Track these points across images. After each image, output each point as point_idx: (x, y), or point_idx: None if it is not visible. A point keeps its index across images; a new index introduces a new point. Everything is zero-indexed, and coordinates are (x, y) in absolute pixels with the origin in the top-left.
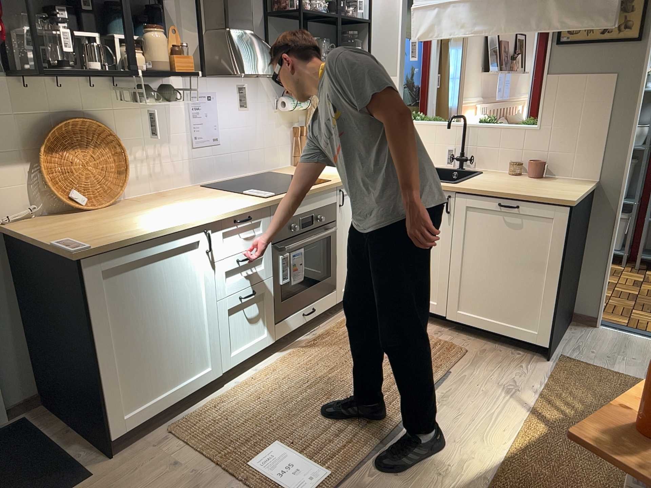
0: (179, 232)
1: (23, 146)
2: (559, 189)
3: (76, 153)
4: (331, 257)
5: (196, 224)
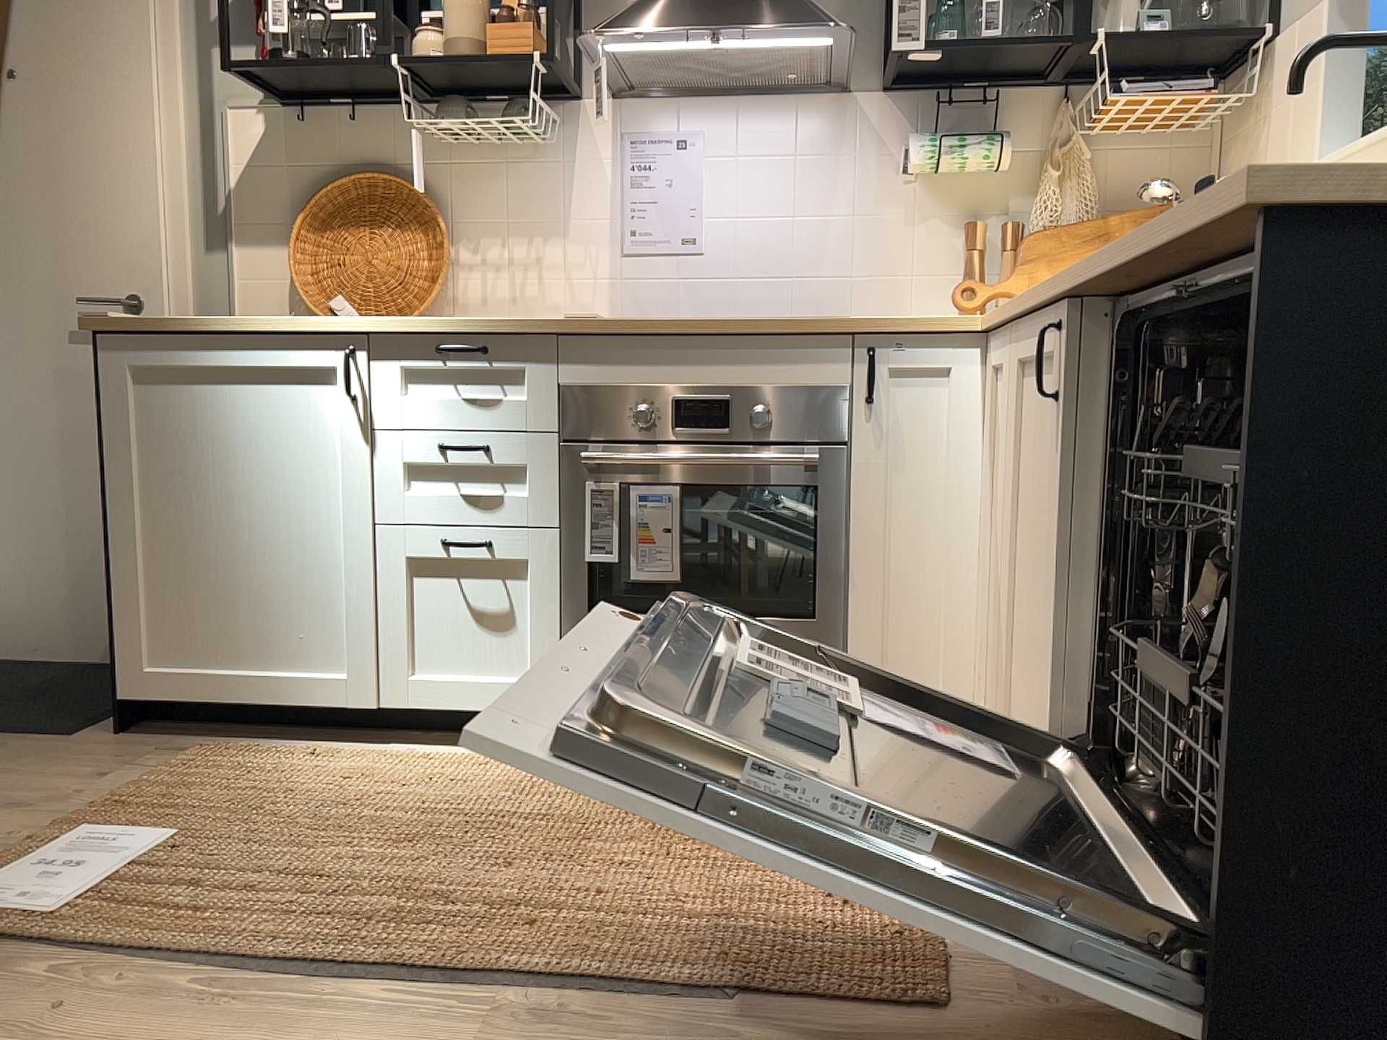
0: (285, 335)
1: (292, 217)
2: None
3: (359, 233)
4: (827, 561)
5: (323, 327)
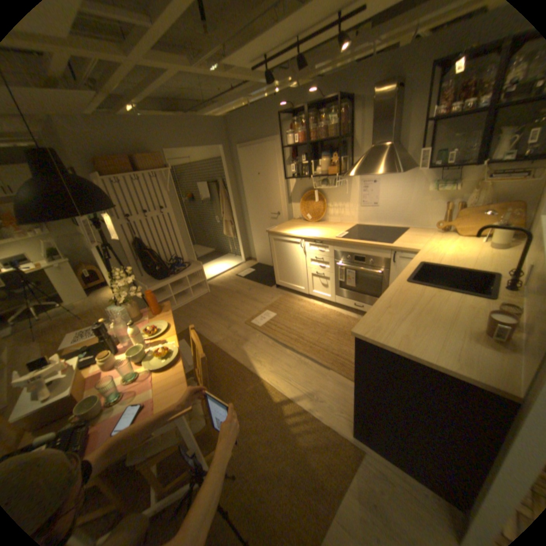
0: (292, 236)
1: (300, 197)
2: (407, 335)
3: (311, 202)
4: (383, 289)
5: (297, 236)
